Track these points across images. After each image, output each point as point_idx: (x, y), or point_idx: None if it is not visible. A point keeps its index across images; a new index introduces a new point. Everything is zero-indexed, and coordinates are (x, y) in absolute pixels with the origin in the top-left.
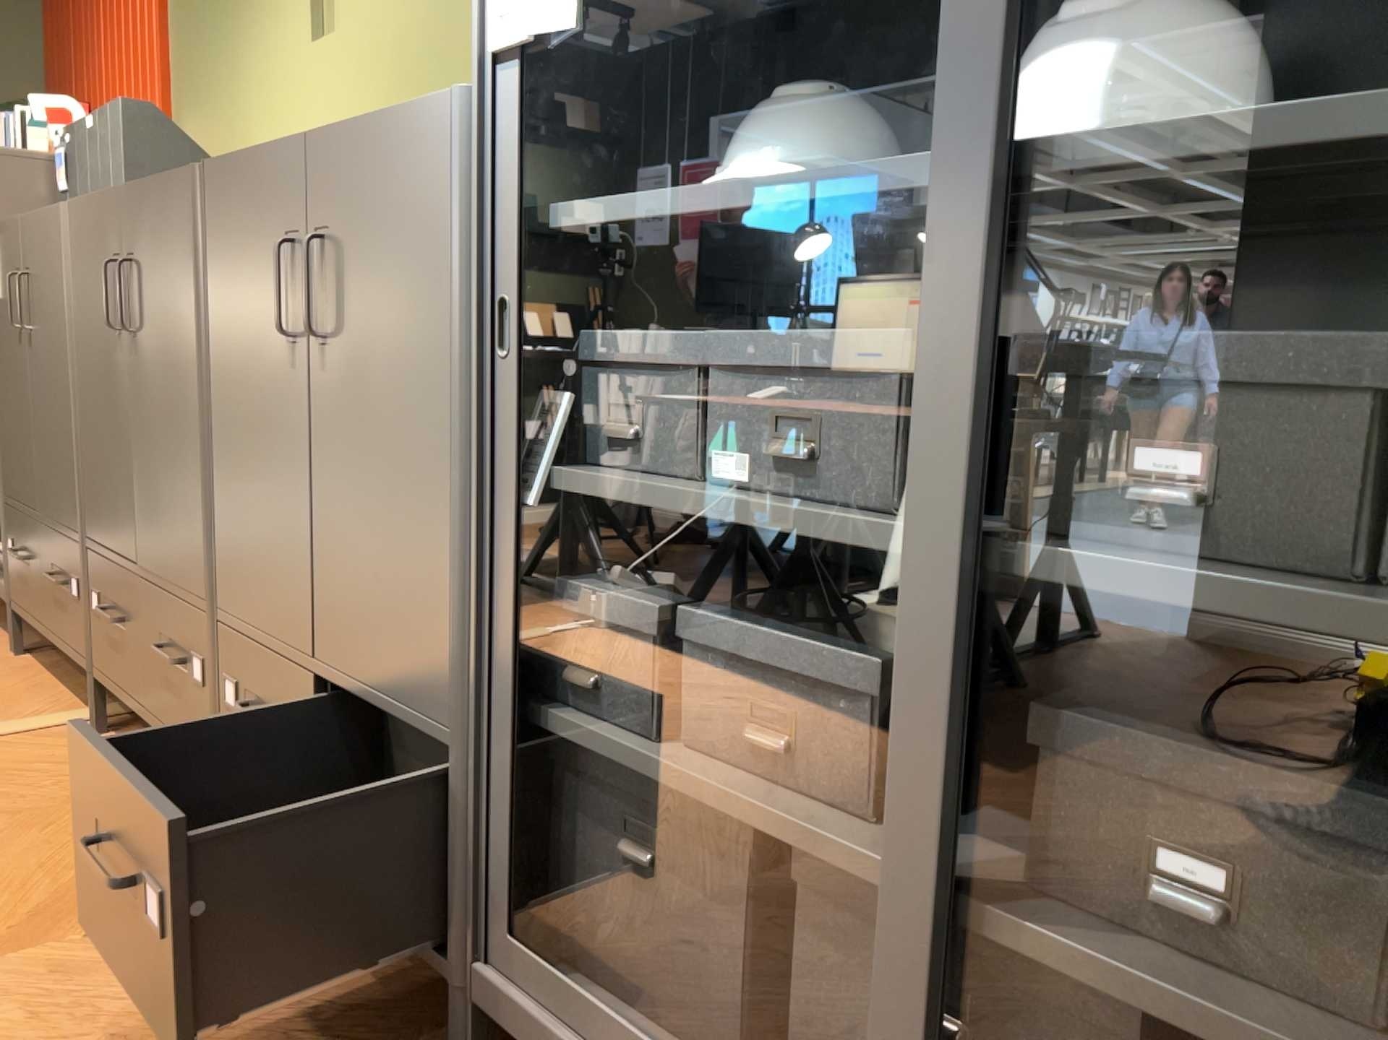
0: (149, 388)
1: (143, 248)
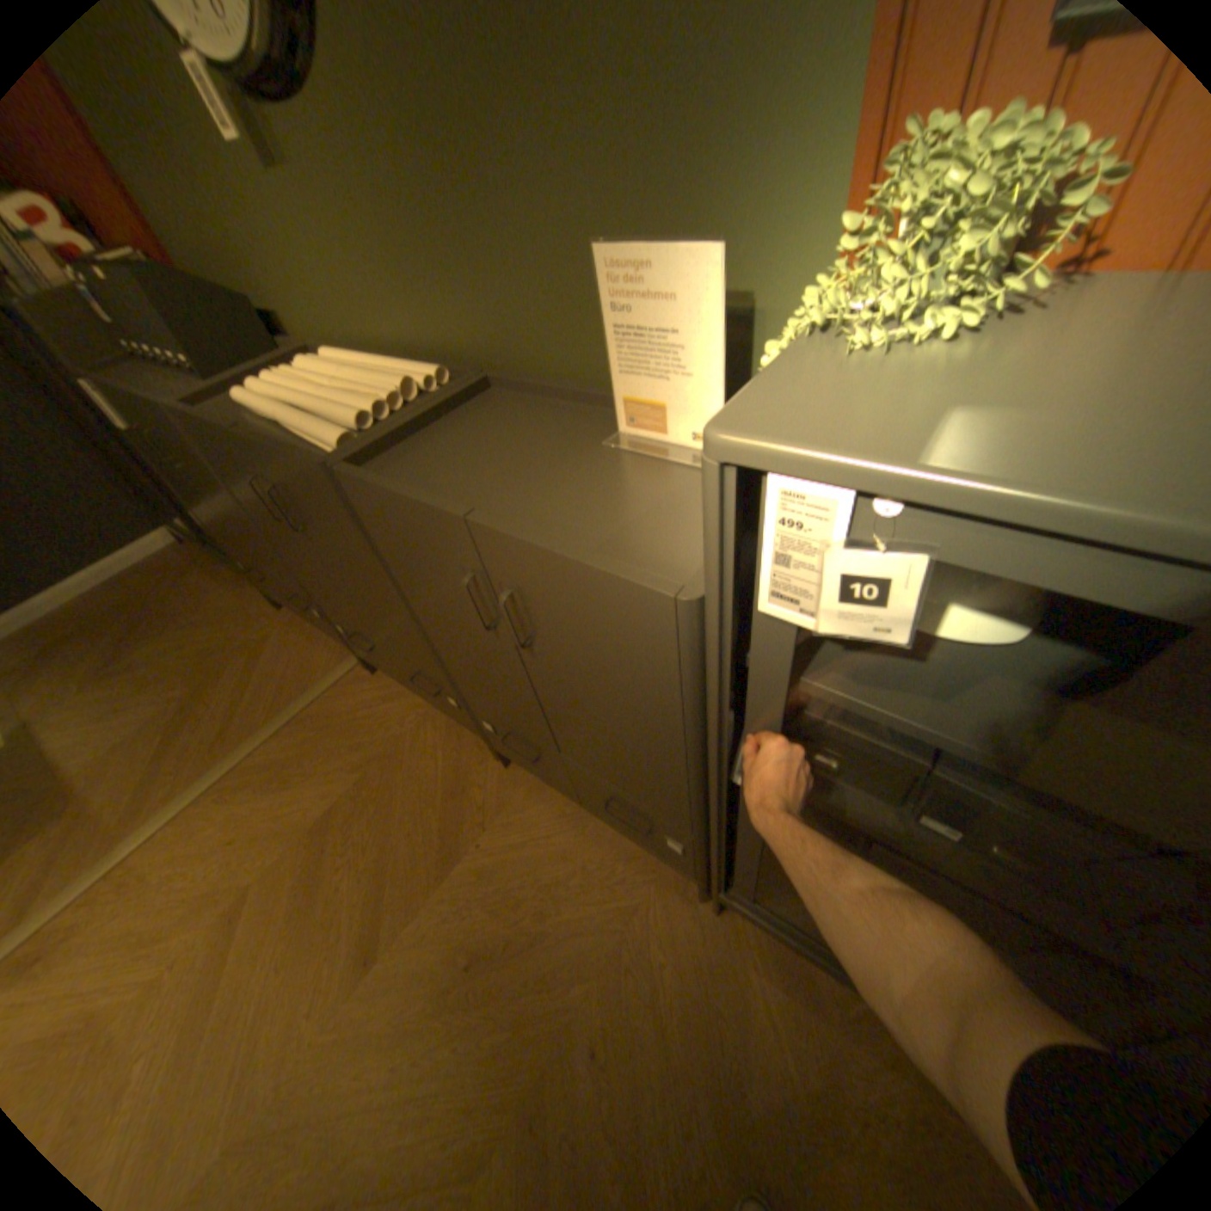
0: (336, 566)
1: (282, 485)
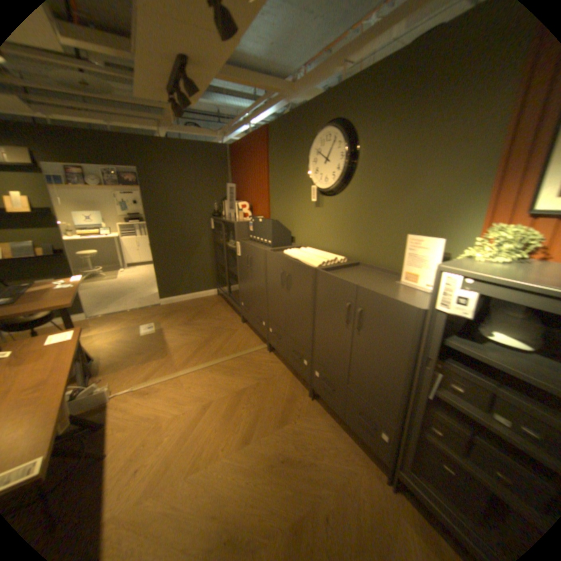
0: (292, 302)
1: (292, 274)
